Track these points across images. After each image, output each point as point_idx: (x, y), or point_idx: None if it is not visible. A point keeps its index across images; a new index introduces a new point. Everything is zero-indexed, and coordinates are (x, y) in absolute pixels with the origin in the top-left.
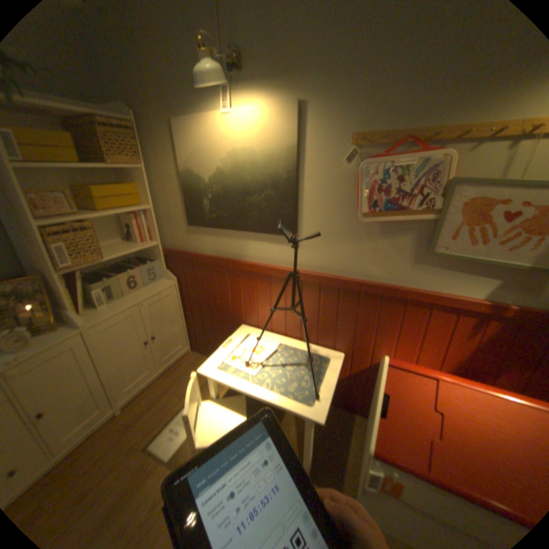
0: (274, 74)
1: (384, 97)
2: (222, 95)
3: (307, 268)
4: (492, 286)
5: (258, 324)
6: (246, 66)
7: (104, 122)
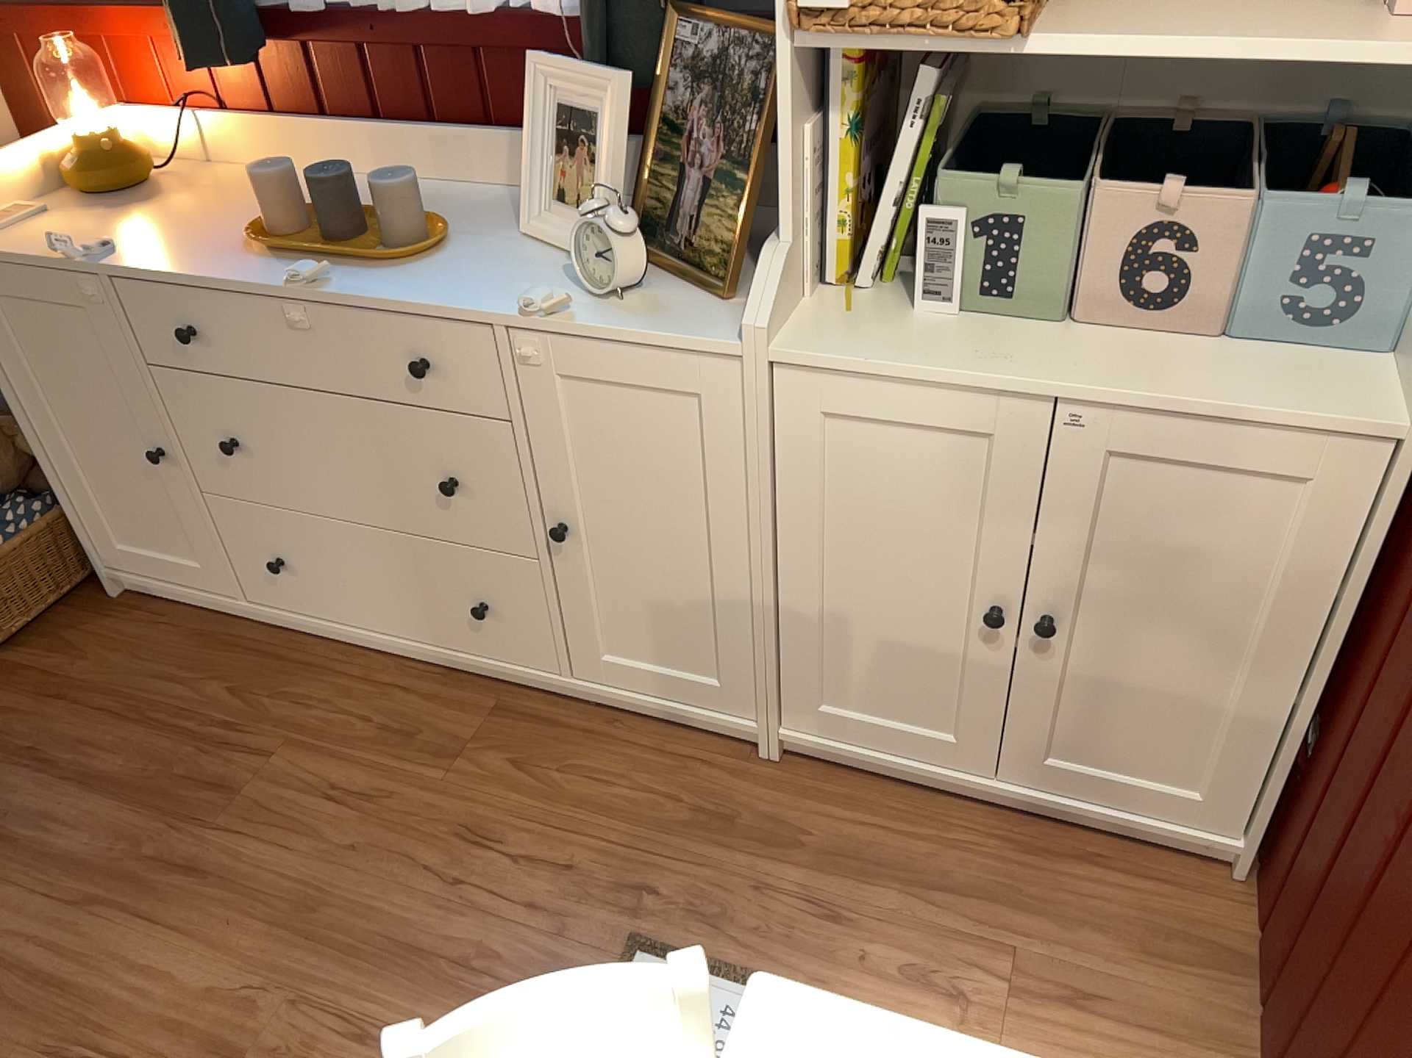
0: None
1: None
2: None
3: None
4: None
5: None
6: None
7: None
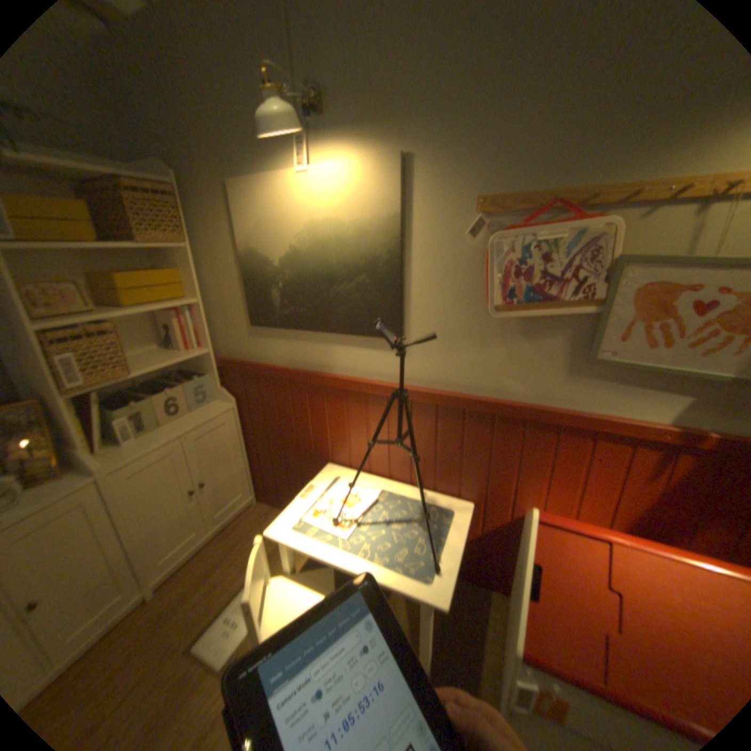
0: (367, 118)
1: (520, 147)
2: (296, 147)
3: (418, 382)
4: (680, 406)
5: (351, 462)
6: (329, 109)
7: (135, 186)
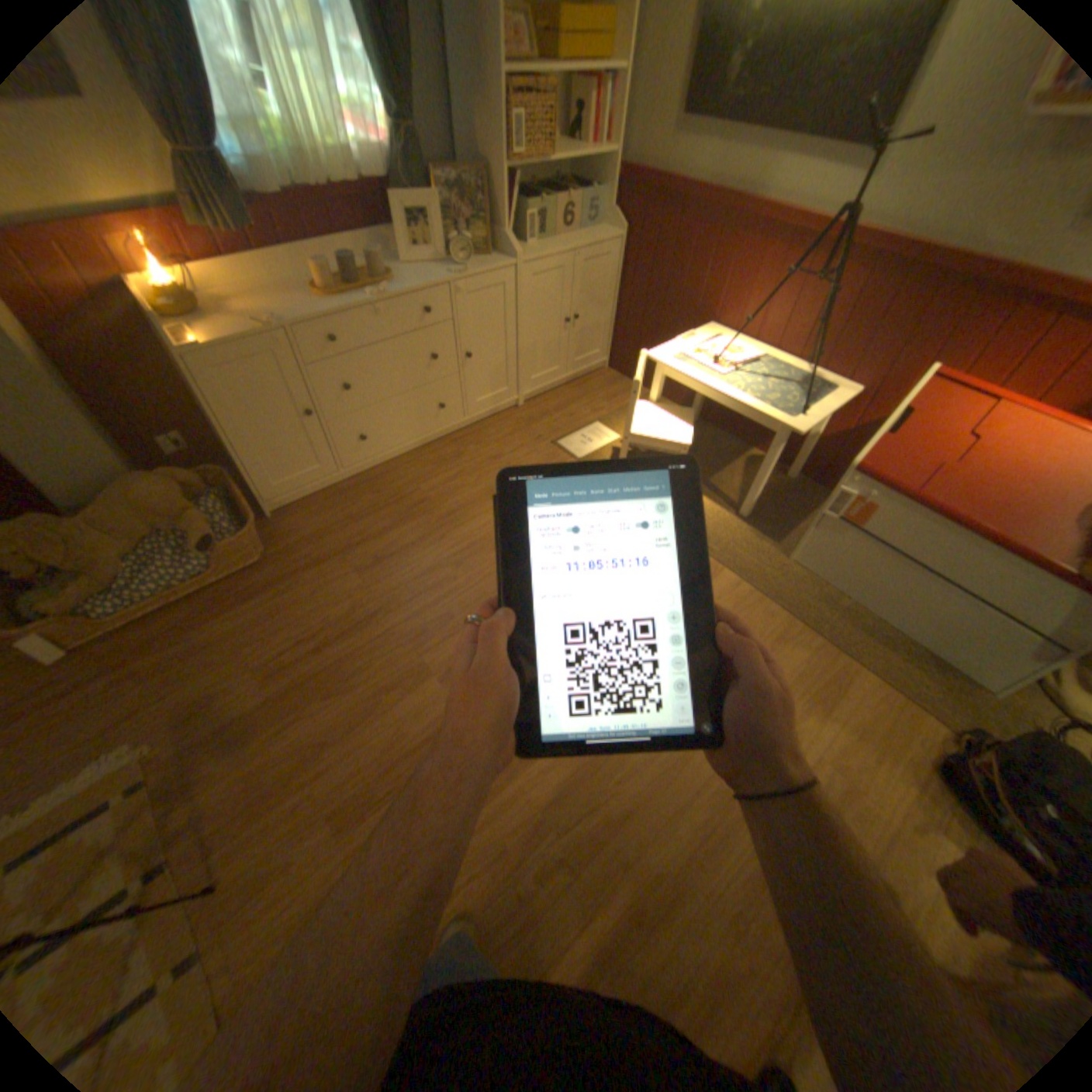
0: None
1: None
2: None
3: (869, 220)
4: None
5: (737, 327)
6: None
7: None
